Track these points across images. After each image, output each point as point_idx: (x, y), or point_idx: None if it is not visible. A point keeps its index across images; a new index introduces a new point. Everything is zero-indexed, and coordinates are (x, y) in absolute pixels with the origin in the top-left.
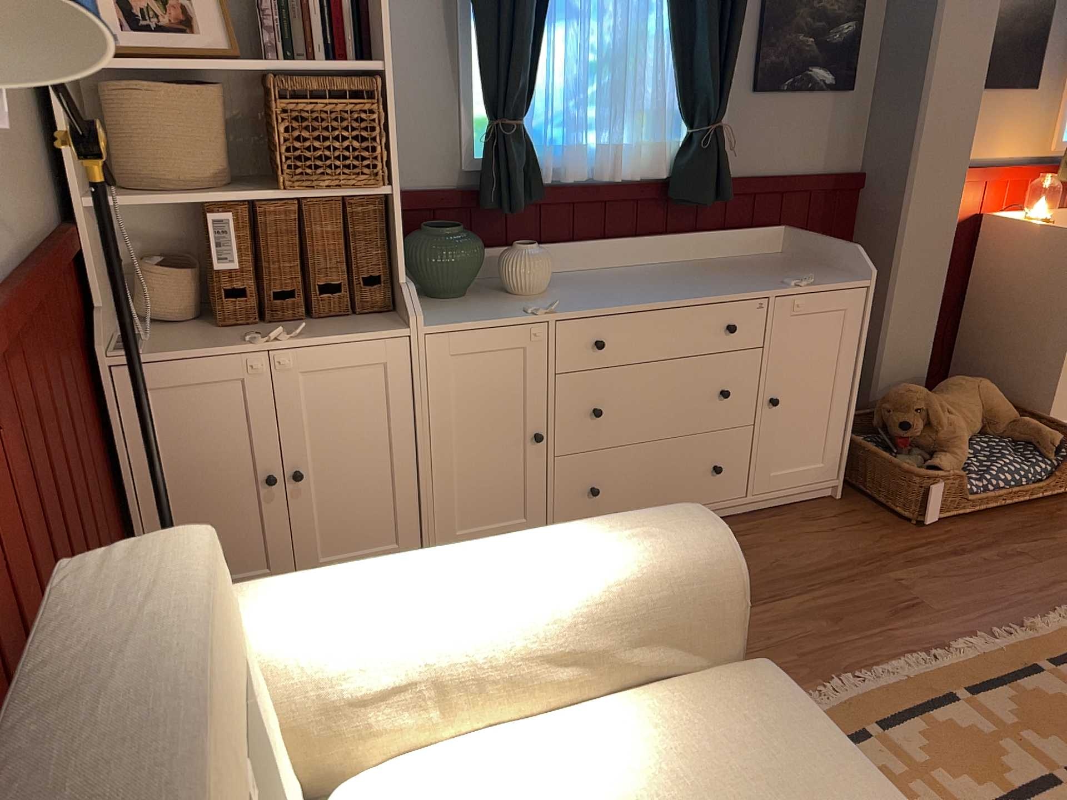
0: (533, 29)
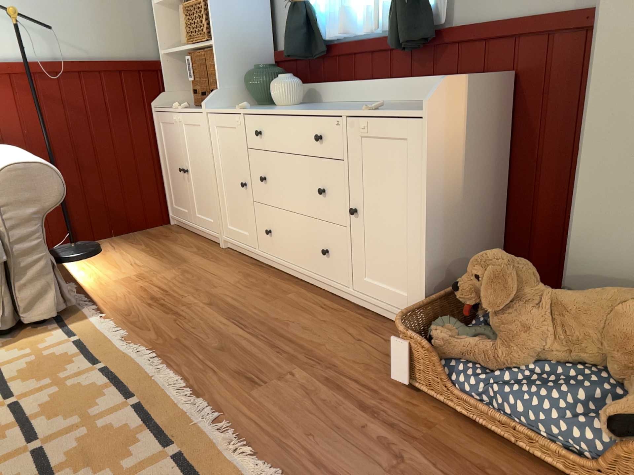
0: None
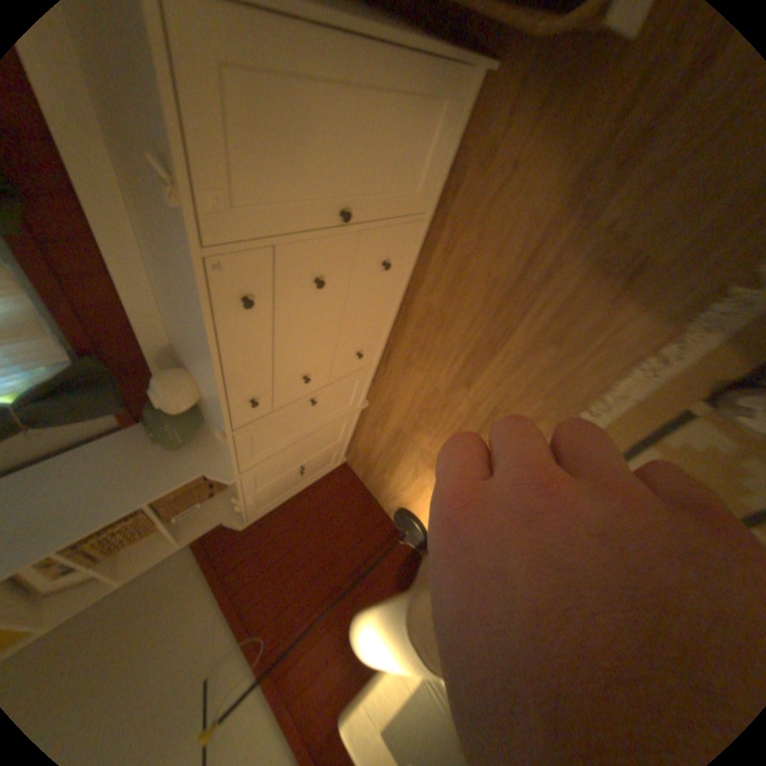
0: None
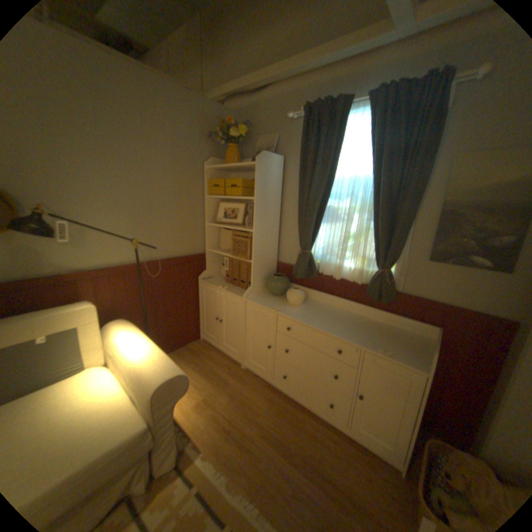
0: (312, 224)
